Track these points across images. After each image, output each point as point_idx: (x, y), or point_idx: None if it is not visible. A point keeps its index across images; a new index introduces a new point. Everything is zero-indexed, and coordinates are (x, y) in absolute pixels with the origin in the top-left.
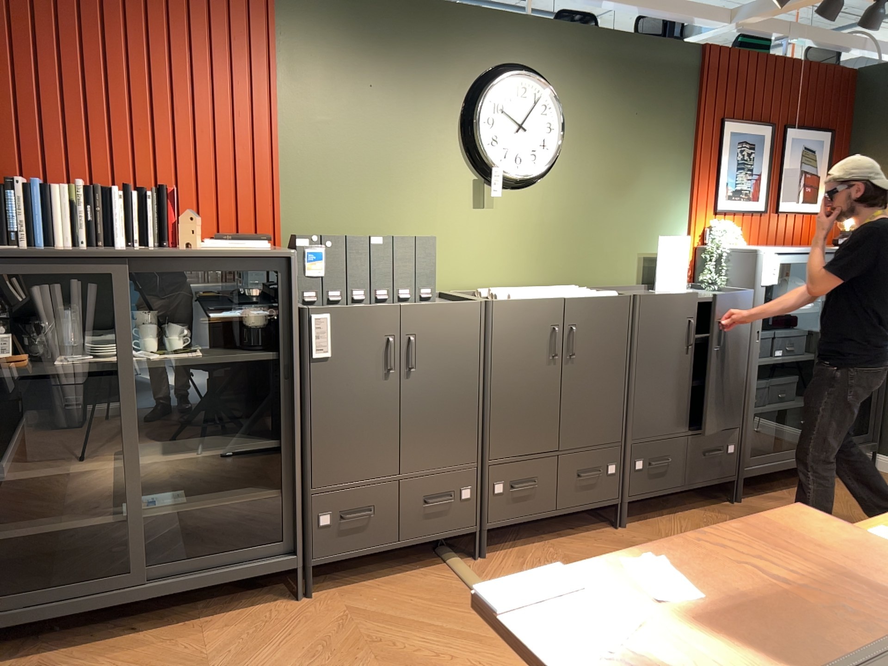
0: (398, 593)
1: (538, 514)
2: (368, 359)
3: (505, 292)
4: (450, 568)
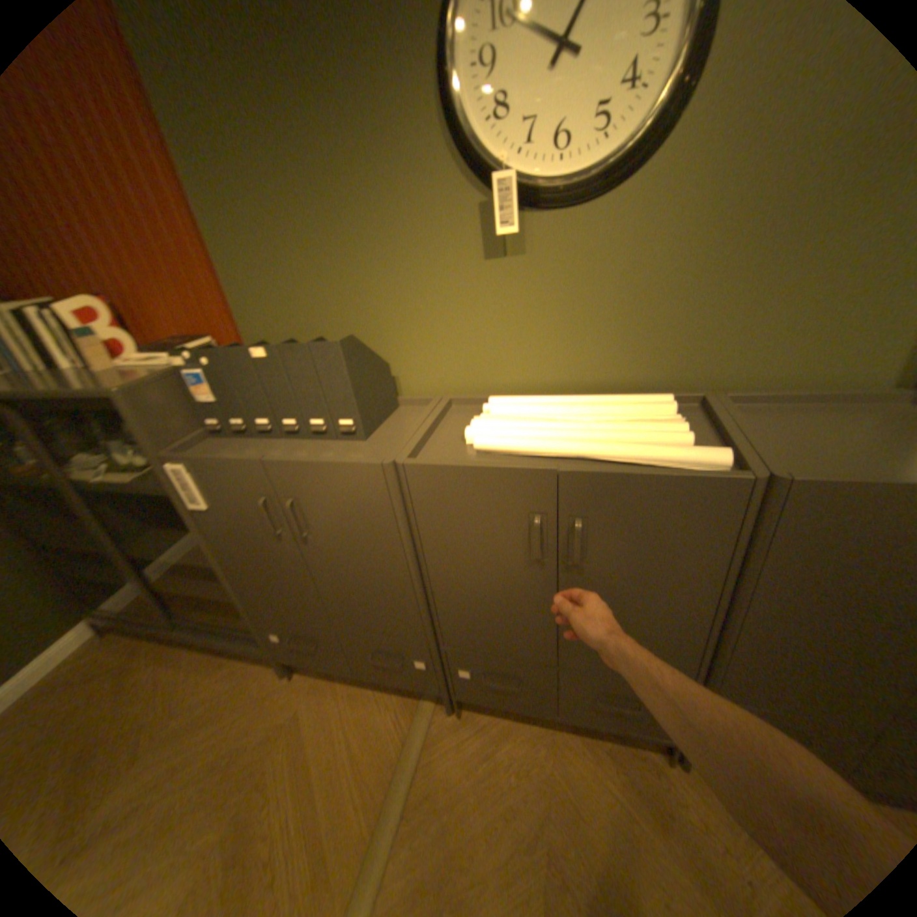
0: (345, 721)
1: (529, 711)
2: (252, 516)
3: (490, 422)
4: (415, 713)
